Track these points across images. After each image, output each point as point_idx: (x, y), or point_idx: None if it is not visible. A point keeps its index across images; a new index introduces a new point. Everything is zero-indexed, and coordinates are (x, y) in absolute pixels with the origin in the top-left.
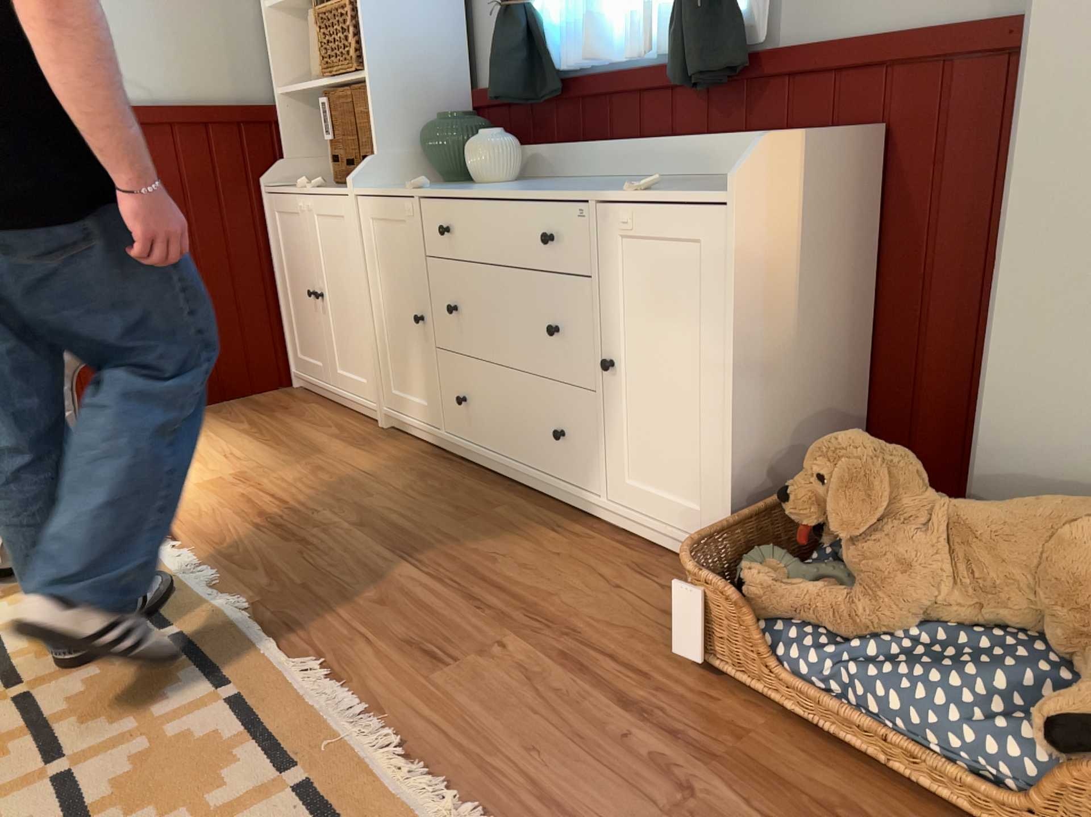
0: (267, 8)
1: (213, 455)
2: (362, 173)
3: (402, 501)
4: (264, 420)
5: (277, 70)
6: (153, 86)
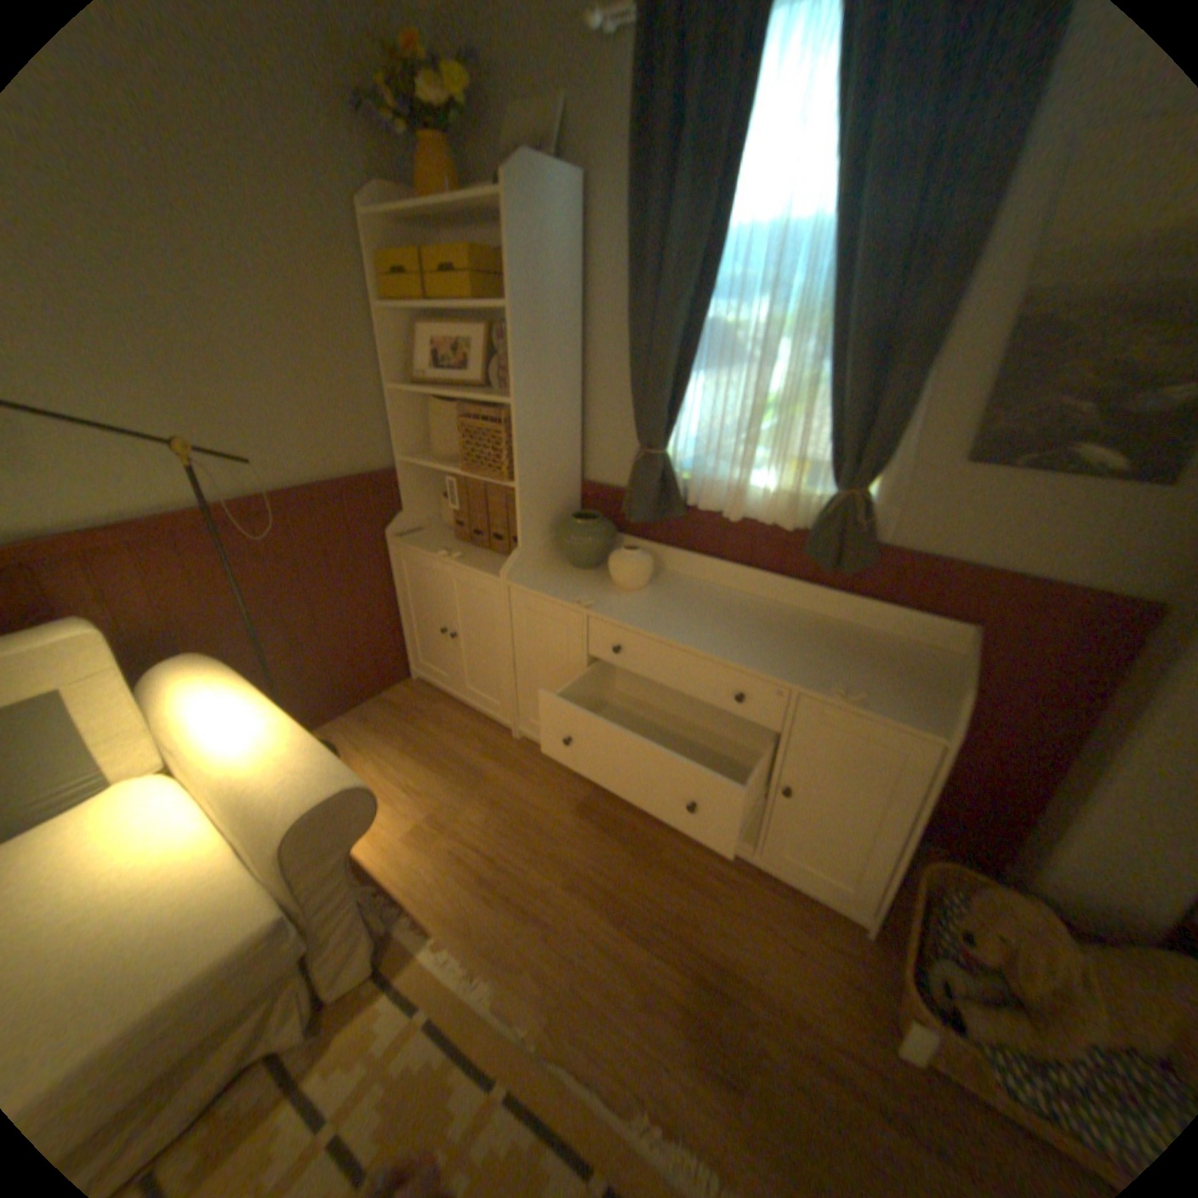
0: (387, 385)
1: (391, 790)
2: (513, 566)
3: (586, 849)
4: (410, 732)
5: (396, 438)
6: (291, 466)
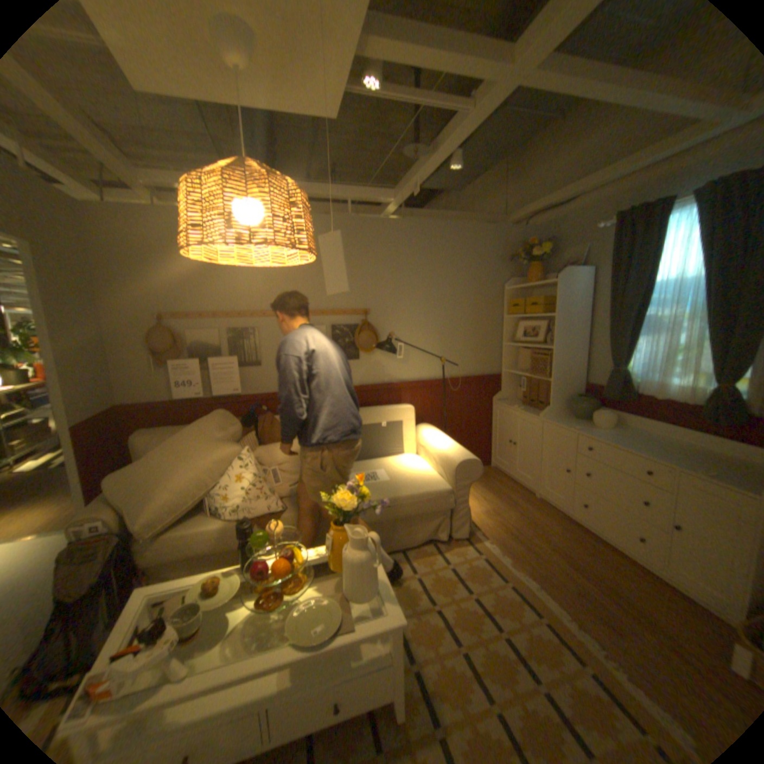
0: (504, 343)
1: (478, 498)
2: (545, 413)
3: (564, 543)
4: (488, 483)
5: (503, 362)
6: (466, 369)
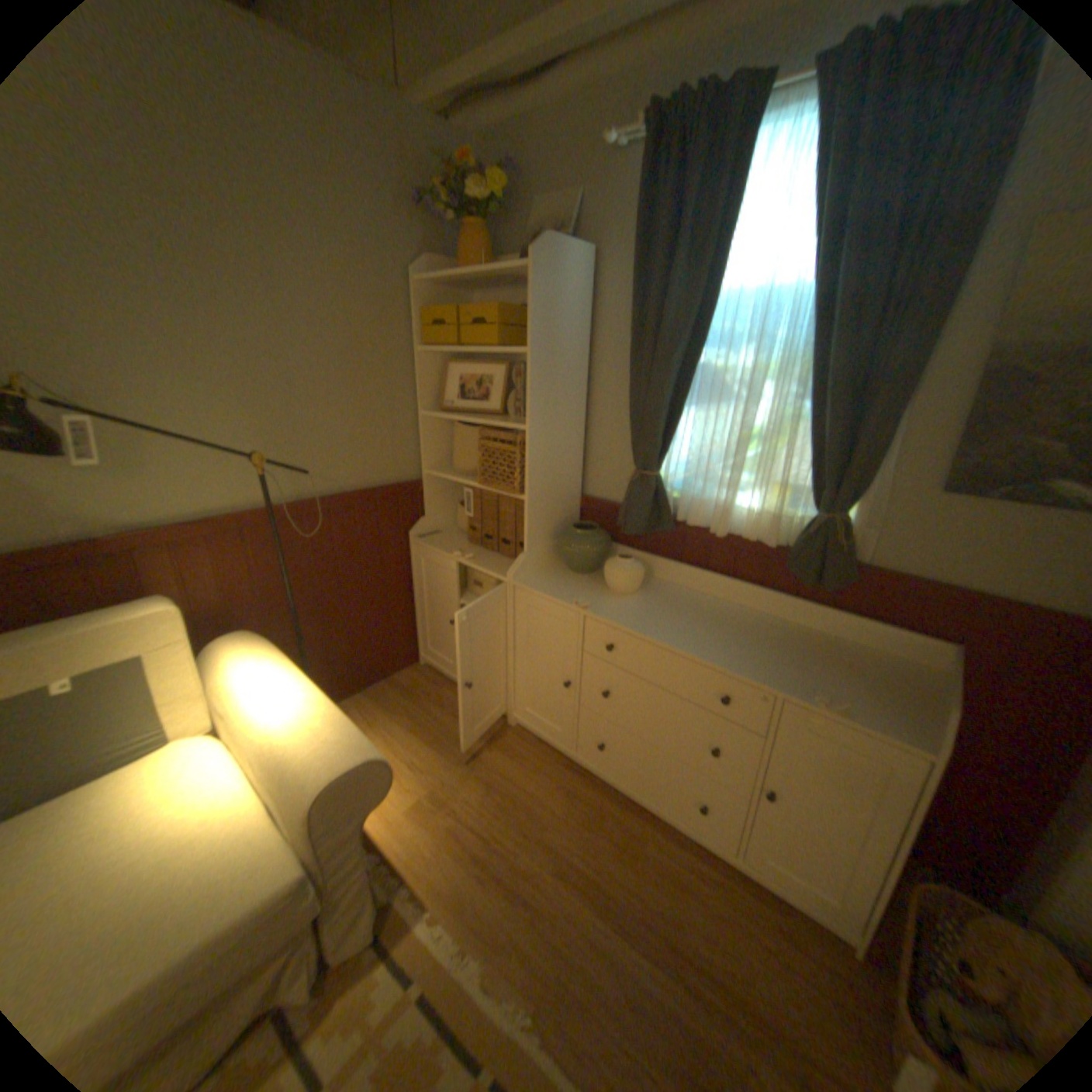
0: (423, 412)
1: (398, 765)
2: (519, 568)
3: (574, 838)
4: (417, 712)
5: (426, 455)
6: (340, 476)
